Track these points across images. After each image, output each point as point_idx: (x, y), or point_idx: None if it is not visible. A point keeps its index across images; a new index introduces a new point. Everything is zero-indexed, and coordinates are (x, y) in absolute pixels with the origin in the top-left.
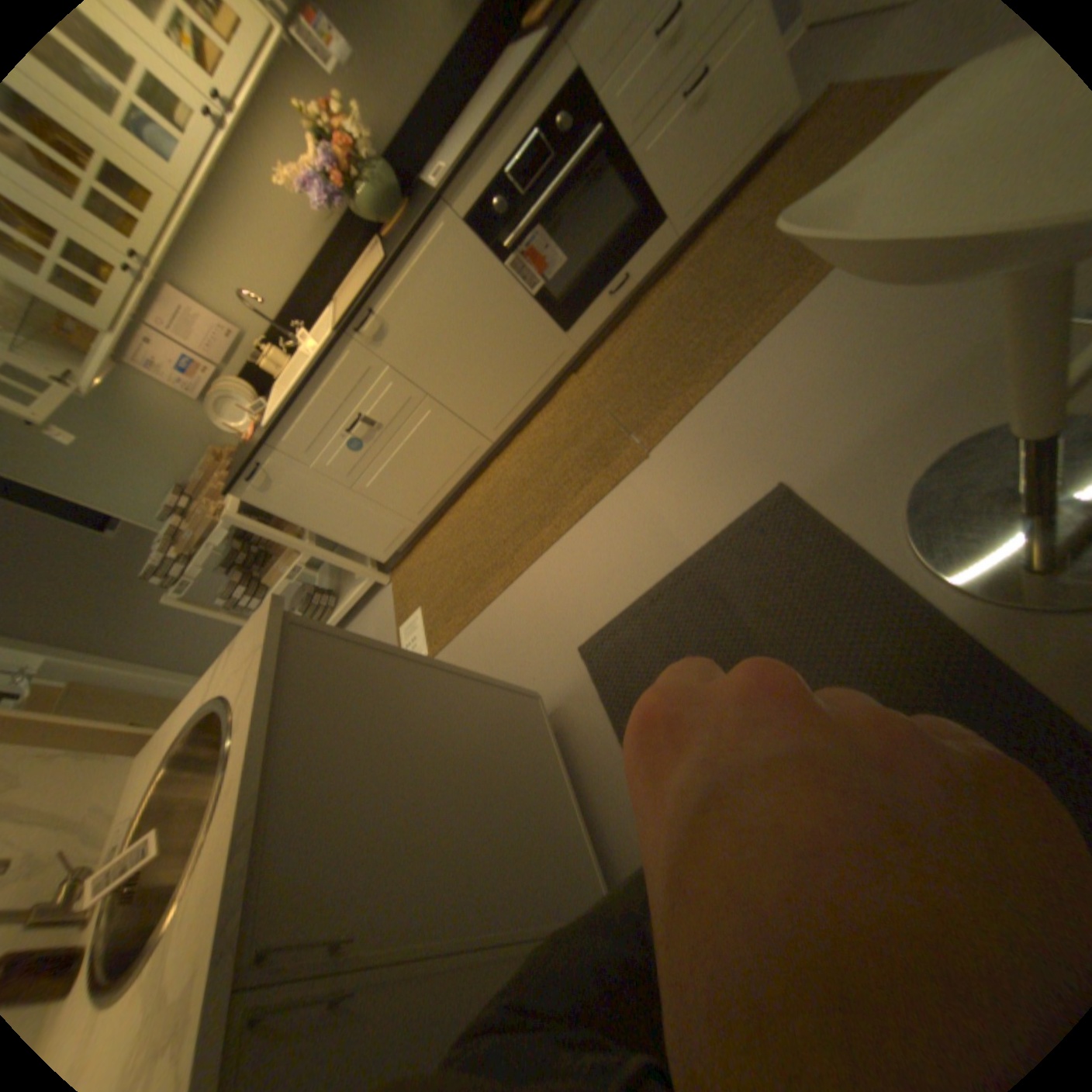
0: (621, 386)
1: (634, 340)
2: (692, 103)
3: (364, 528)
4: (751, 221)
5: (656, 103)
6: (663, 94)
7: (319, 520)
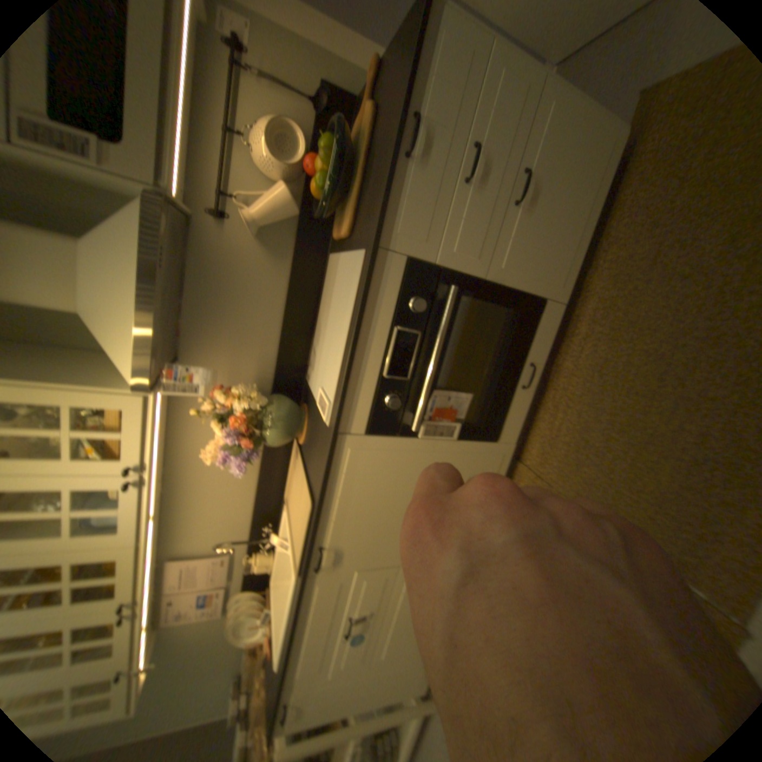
0: (601, 489)
1: (576, 421)
2: (527, 206)
3: (393, 684)
4: (653, 261)
5: (493, 231)
6: (496, 220)
7: (353, 704)
